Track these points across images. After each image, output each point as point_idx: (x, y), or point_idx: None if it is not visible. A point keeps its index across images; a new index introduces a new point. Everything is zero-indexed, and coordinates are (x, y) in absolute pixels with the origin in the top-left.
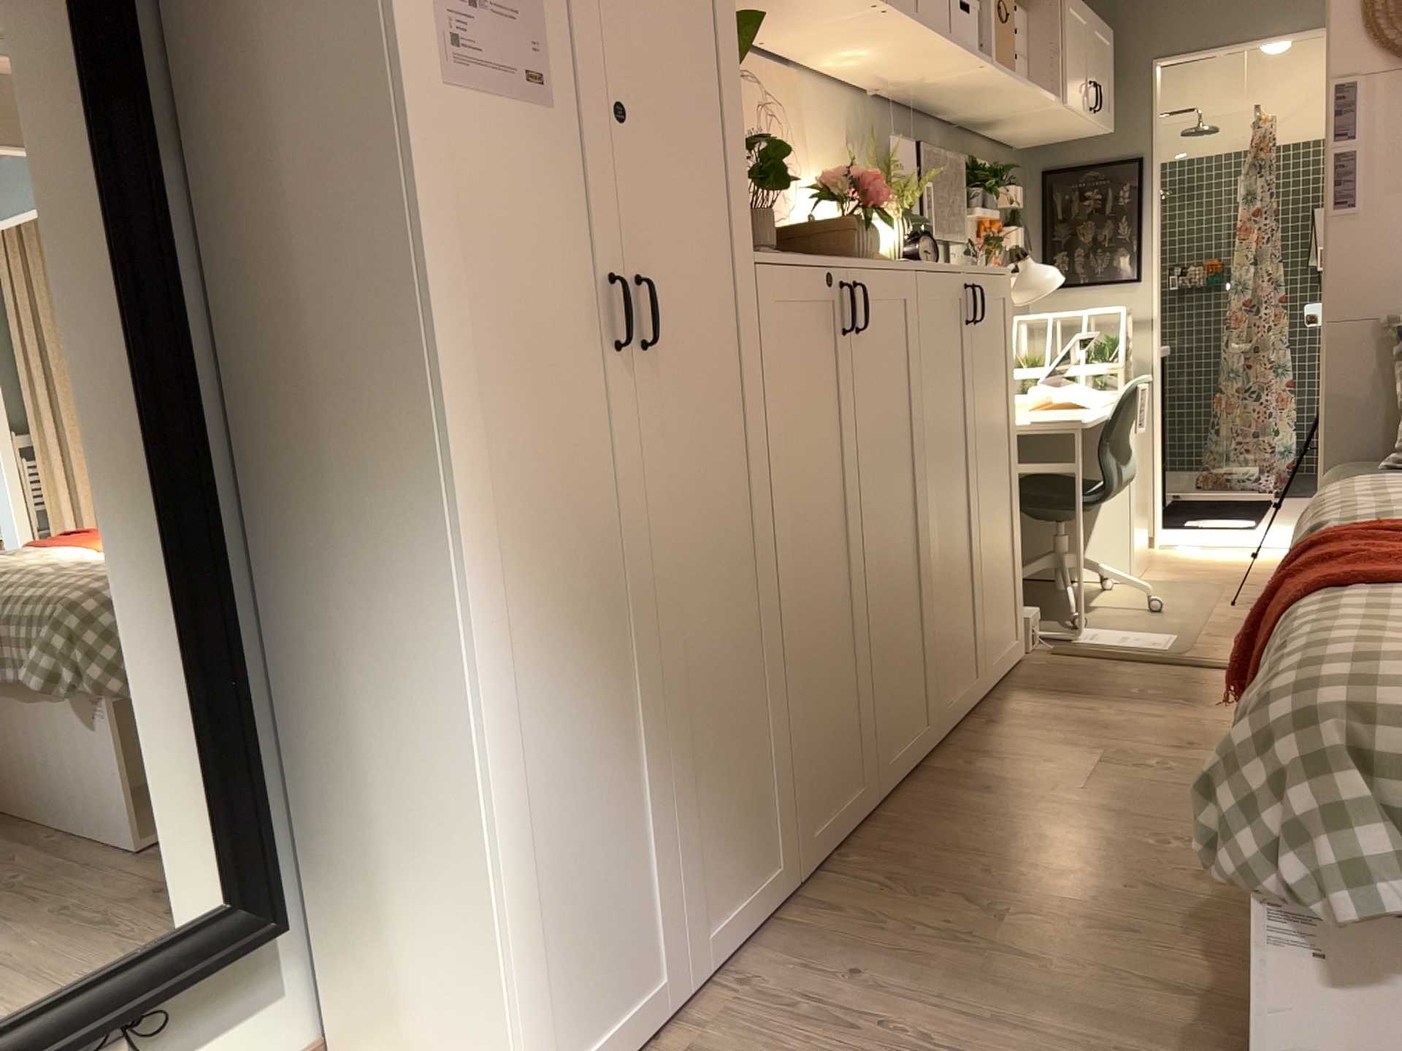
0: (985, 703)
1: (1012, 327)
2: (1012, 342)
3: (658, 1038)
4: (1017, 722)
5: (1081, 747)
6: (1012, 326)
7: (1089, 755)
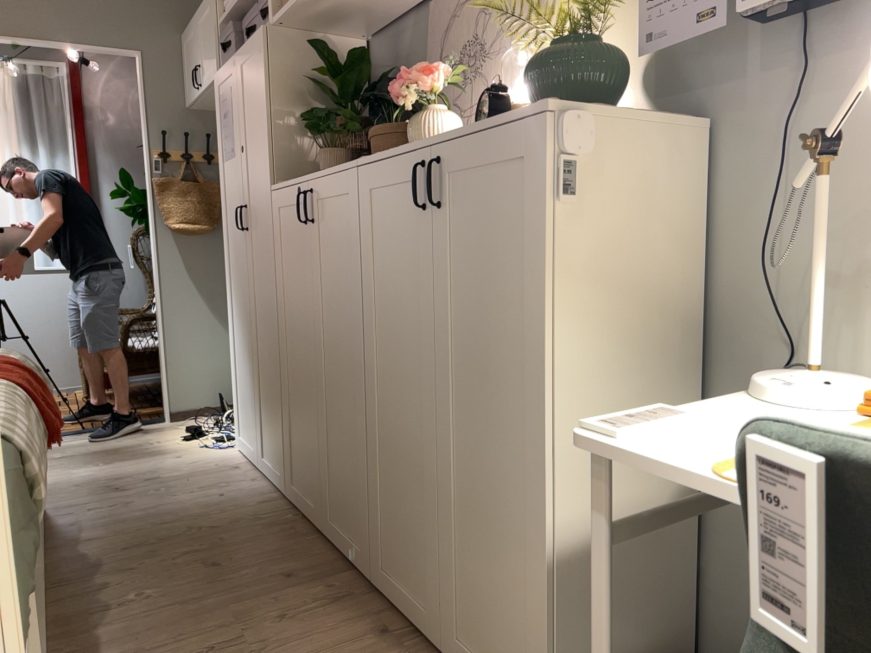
0: (427, 651)
1: (549, 206)
2: (546, 236)
3: (253, 466)
4: (365, 649)
5: (275, 651)
6: (546, 206)
7: (260, 646)
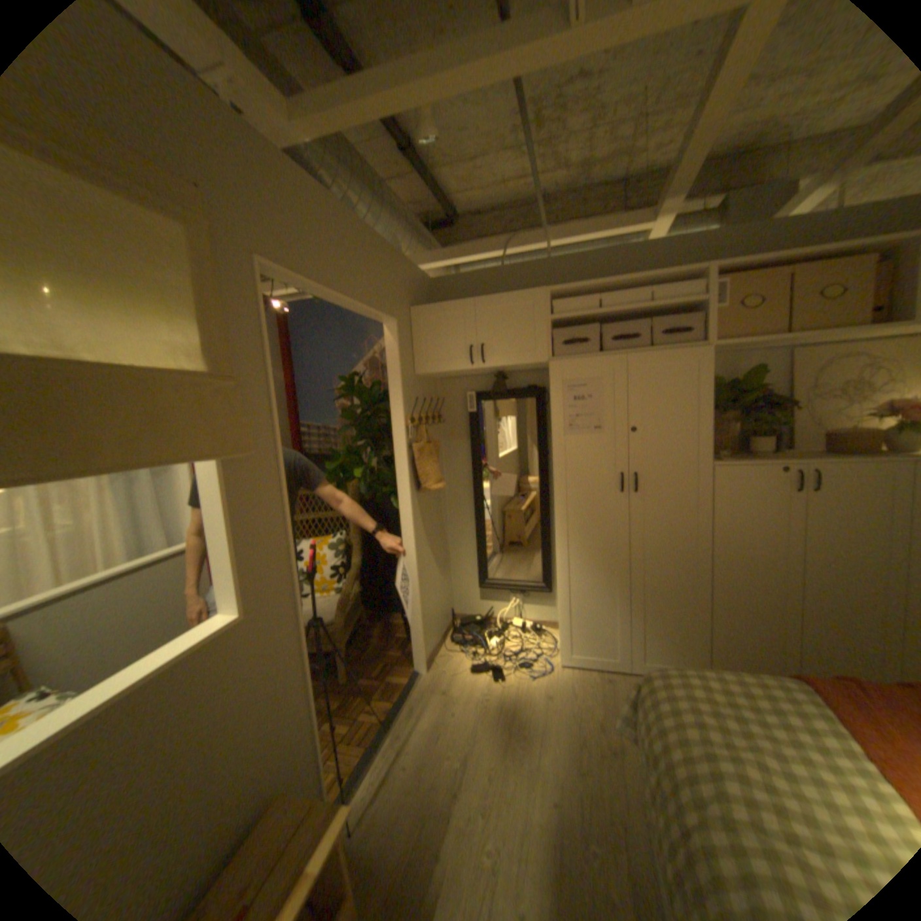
0: None
1: None
2: None
3: (616, 674)
4: None
5: None
6: None
7: None
